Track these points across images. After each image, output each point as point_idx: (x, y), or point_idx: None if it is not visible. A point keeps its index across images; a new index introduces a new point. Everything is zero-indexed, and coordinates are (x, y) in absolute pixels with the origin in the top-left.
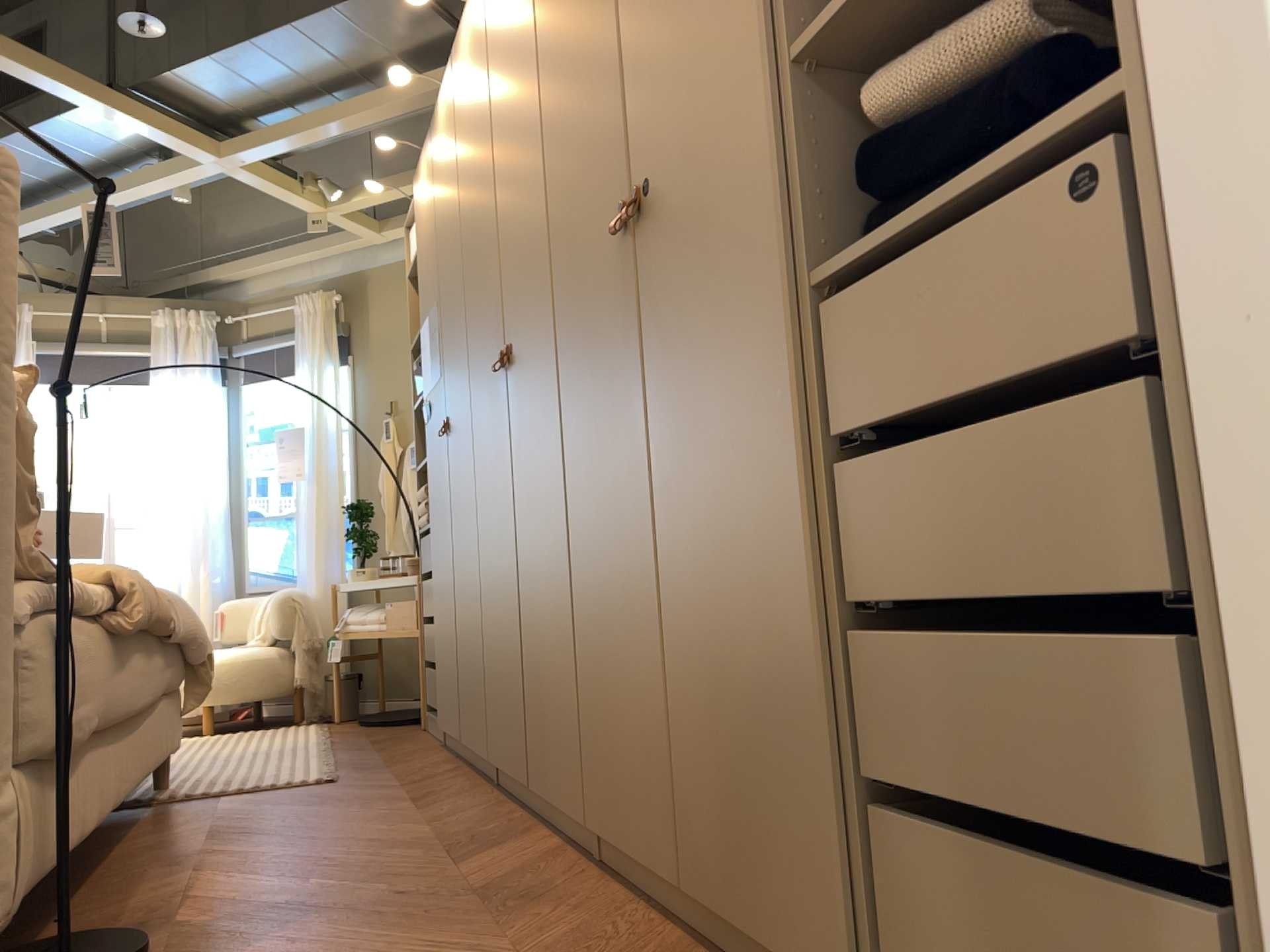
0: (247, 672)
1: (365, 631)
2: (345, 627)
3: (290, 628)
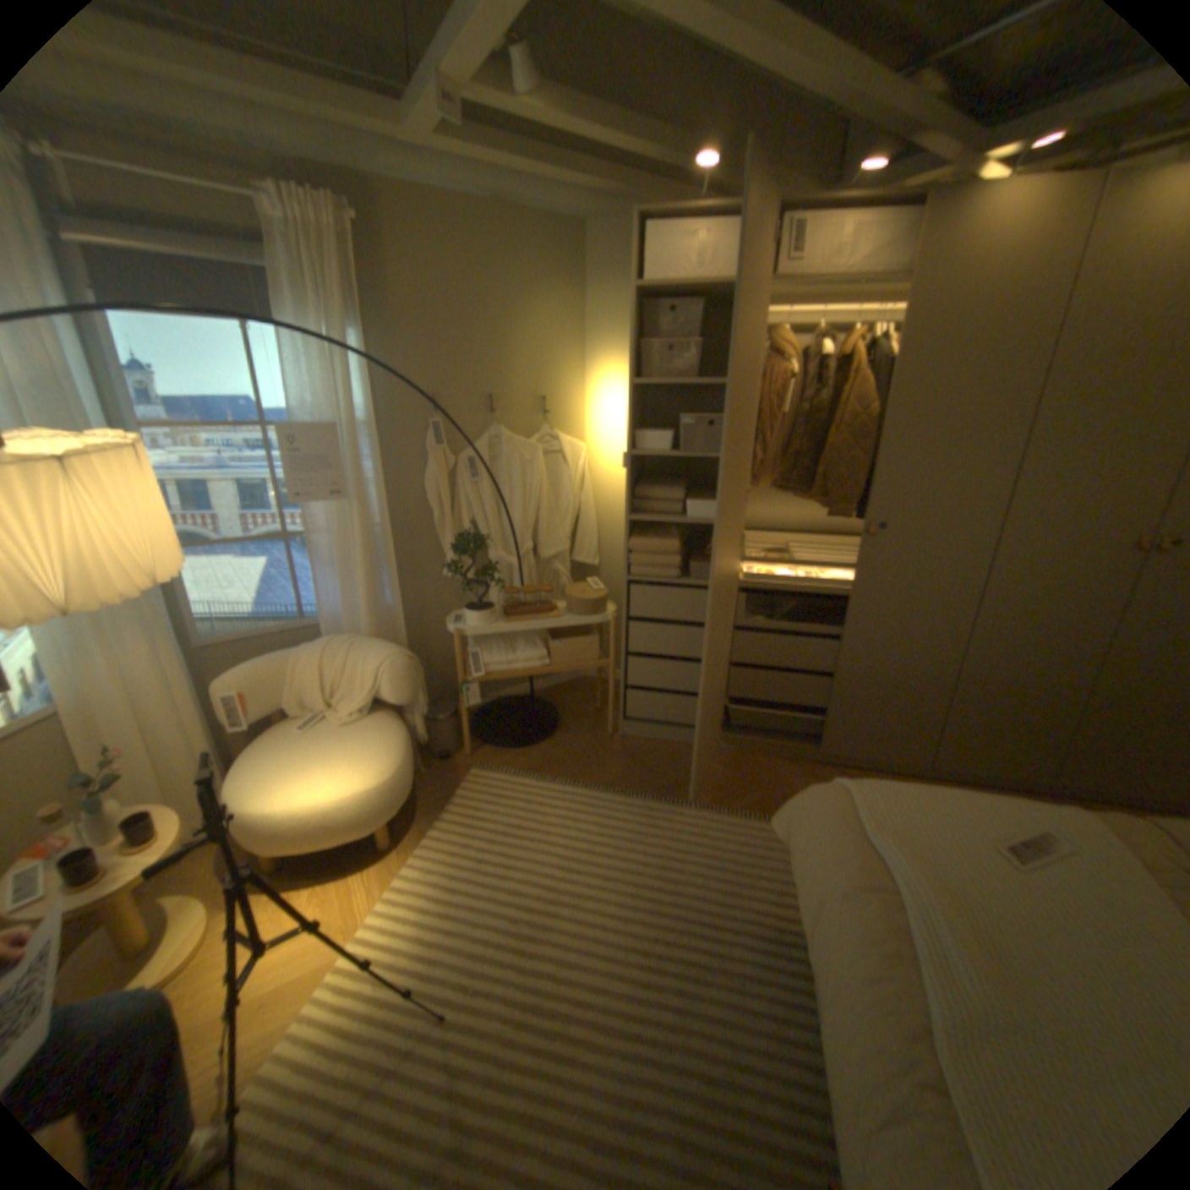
0: (410, 772)
1: (509, 676)
2: (479, 677)
3: (411, 699)
